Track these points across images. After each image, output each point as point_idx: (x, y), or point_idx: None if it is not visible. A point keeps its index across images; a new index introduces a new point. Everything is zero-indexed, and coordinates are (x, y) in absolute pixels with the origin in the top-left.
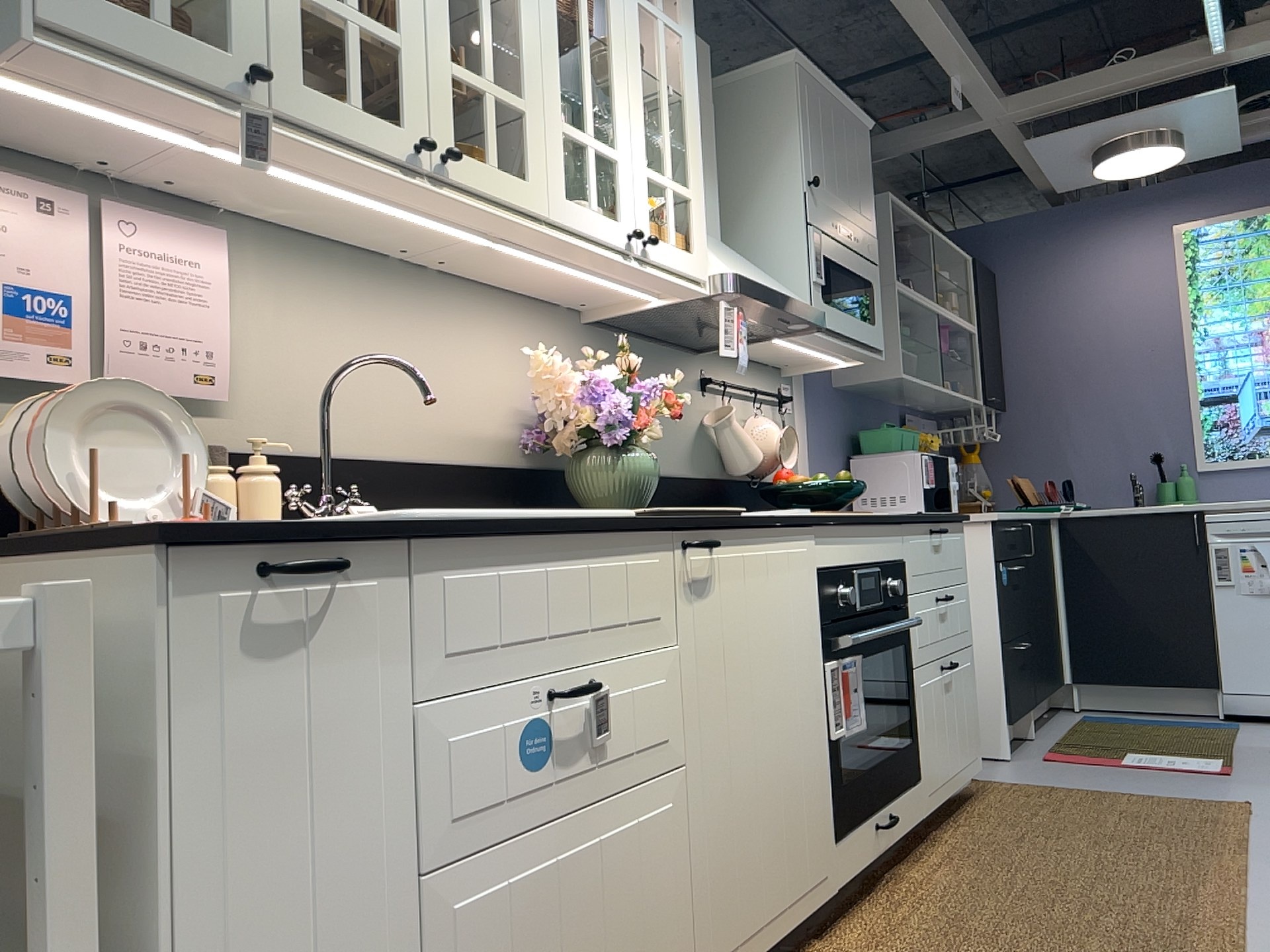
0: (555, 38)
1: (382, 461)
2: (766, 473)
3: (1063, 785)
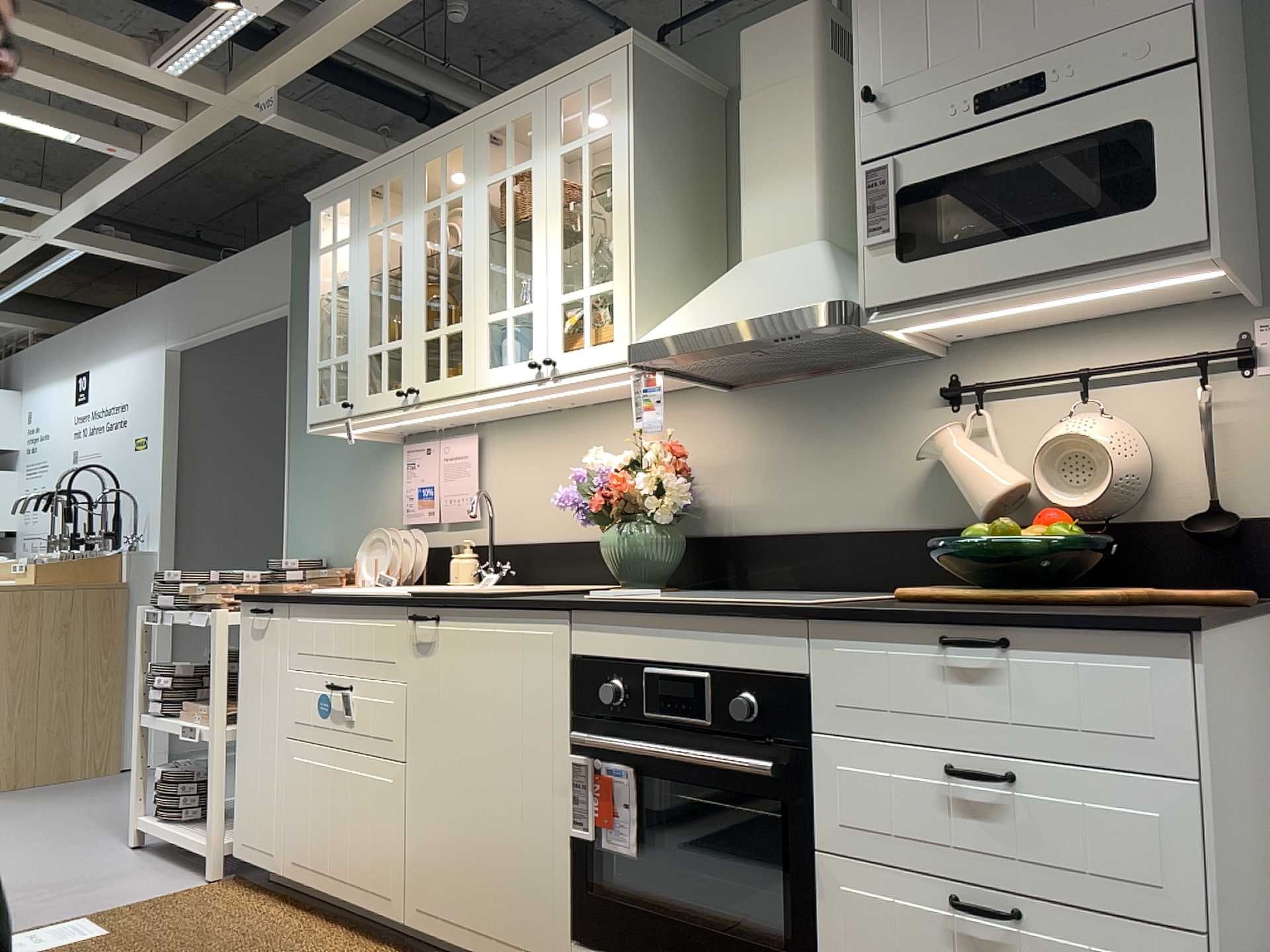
0: (483, 259)
1: (549, 543)
2: (1073, 512)
3: None
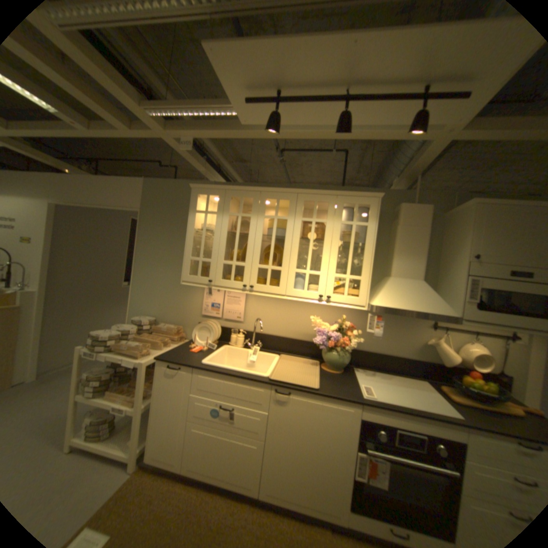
0: (296, 248)
1: (276, 336)
2: (471, 369)
3: None
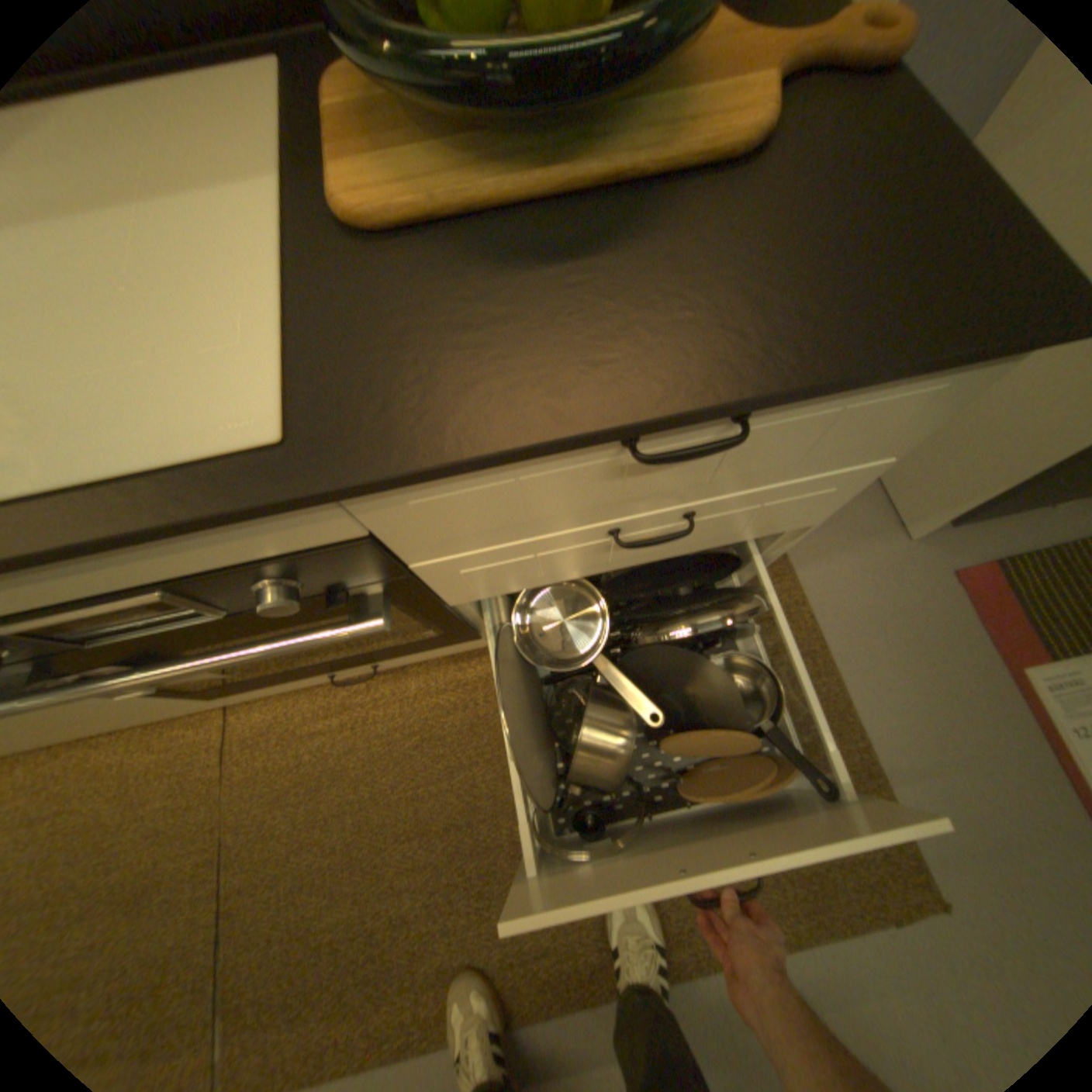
0: None
1: None
2: None
3: (844, 654)
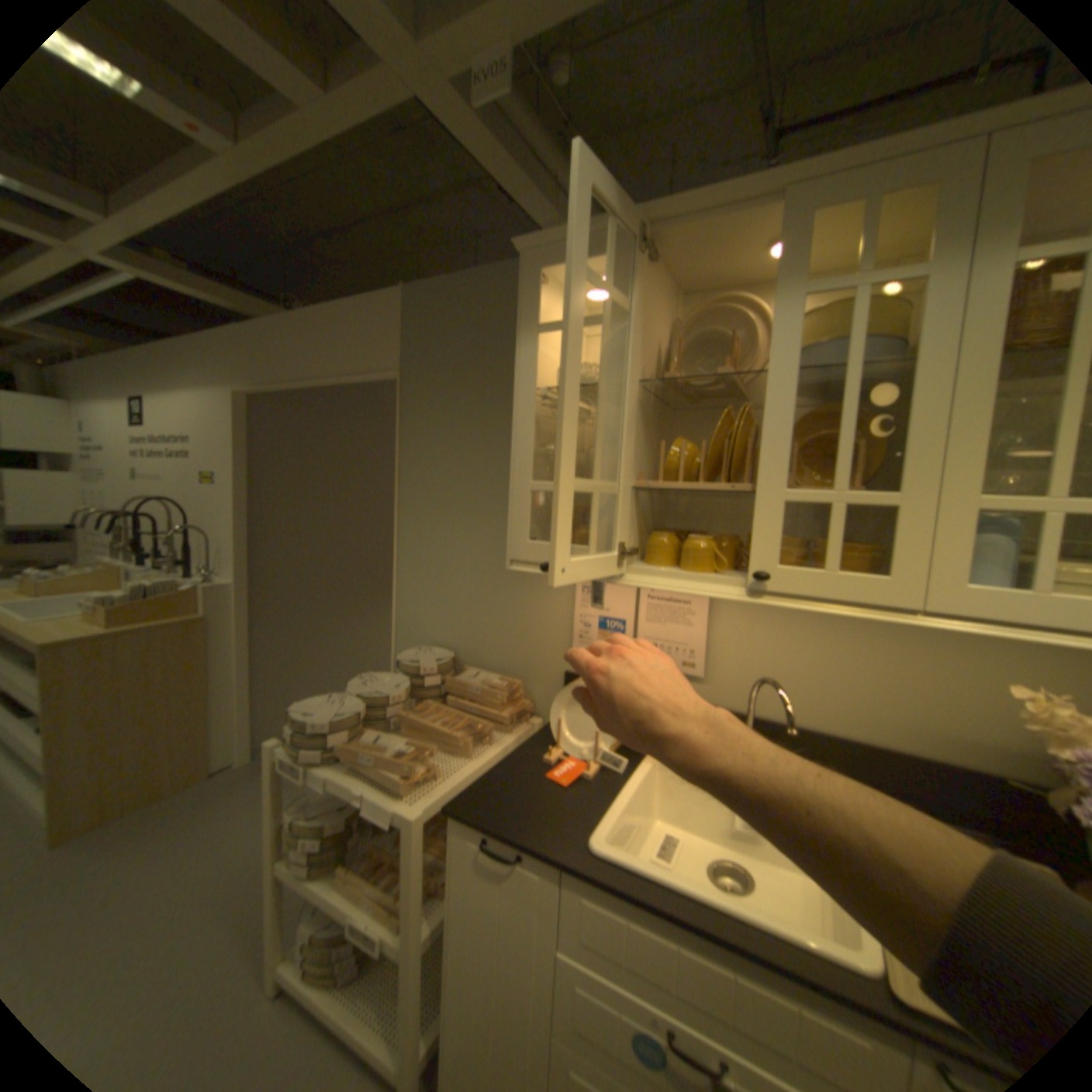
0: (988, 397)
1: (832, 737)
2: None
3: None
